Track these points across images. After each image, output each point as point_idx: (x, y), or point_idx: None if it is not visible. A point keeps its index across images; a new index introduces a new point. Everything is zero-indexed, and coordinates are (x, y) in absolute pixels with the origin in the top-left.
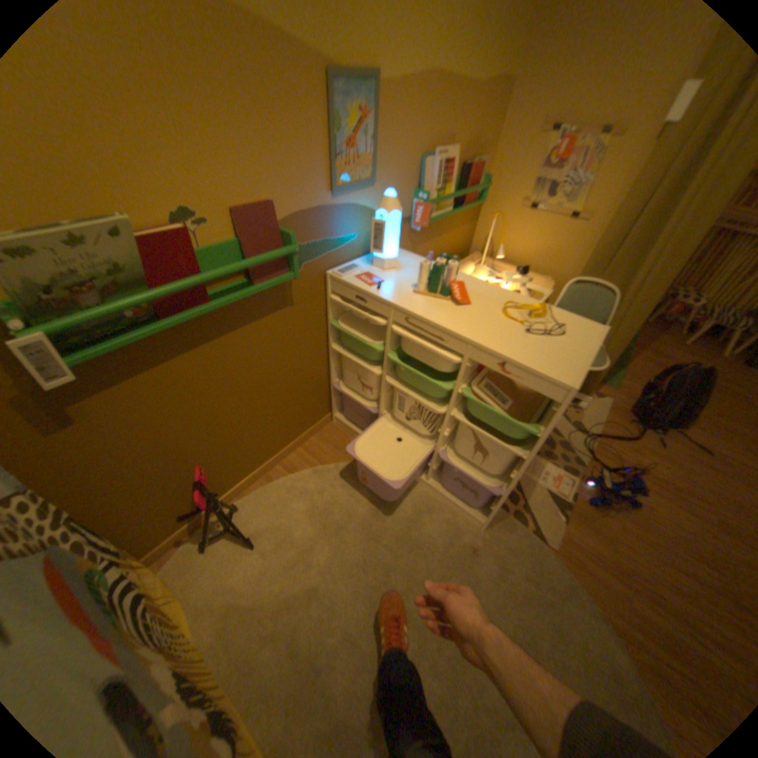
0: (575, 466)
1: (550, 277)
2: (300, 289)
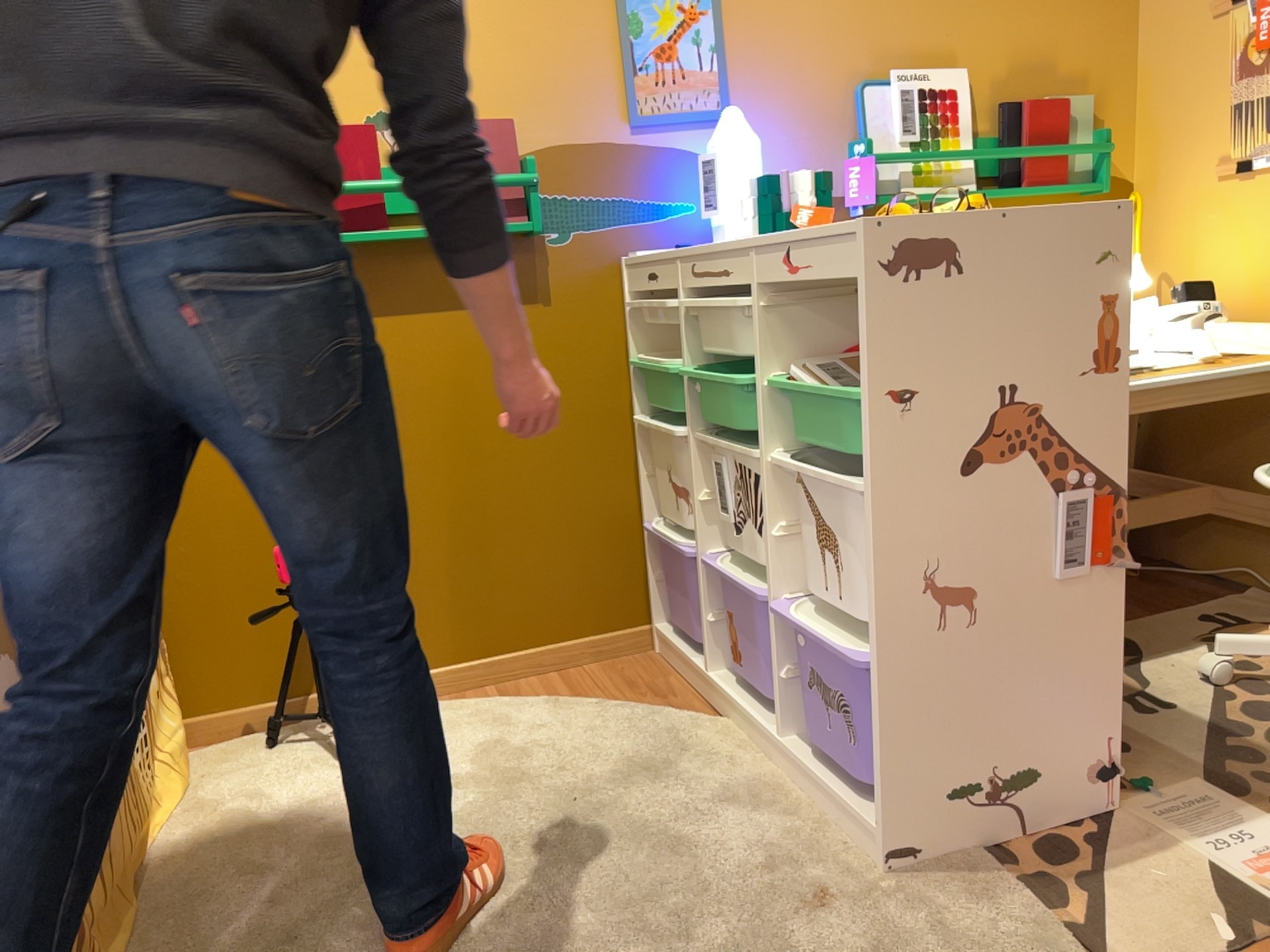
0: None
1: None
2: (566, 275)
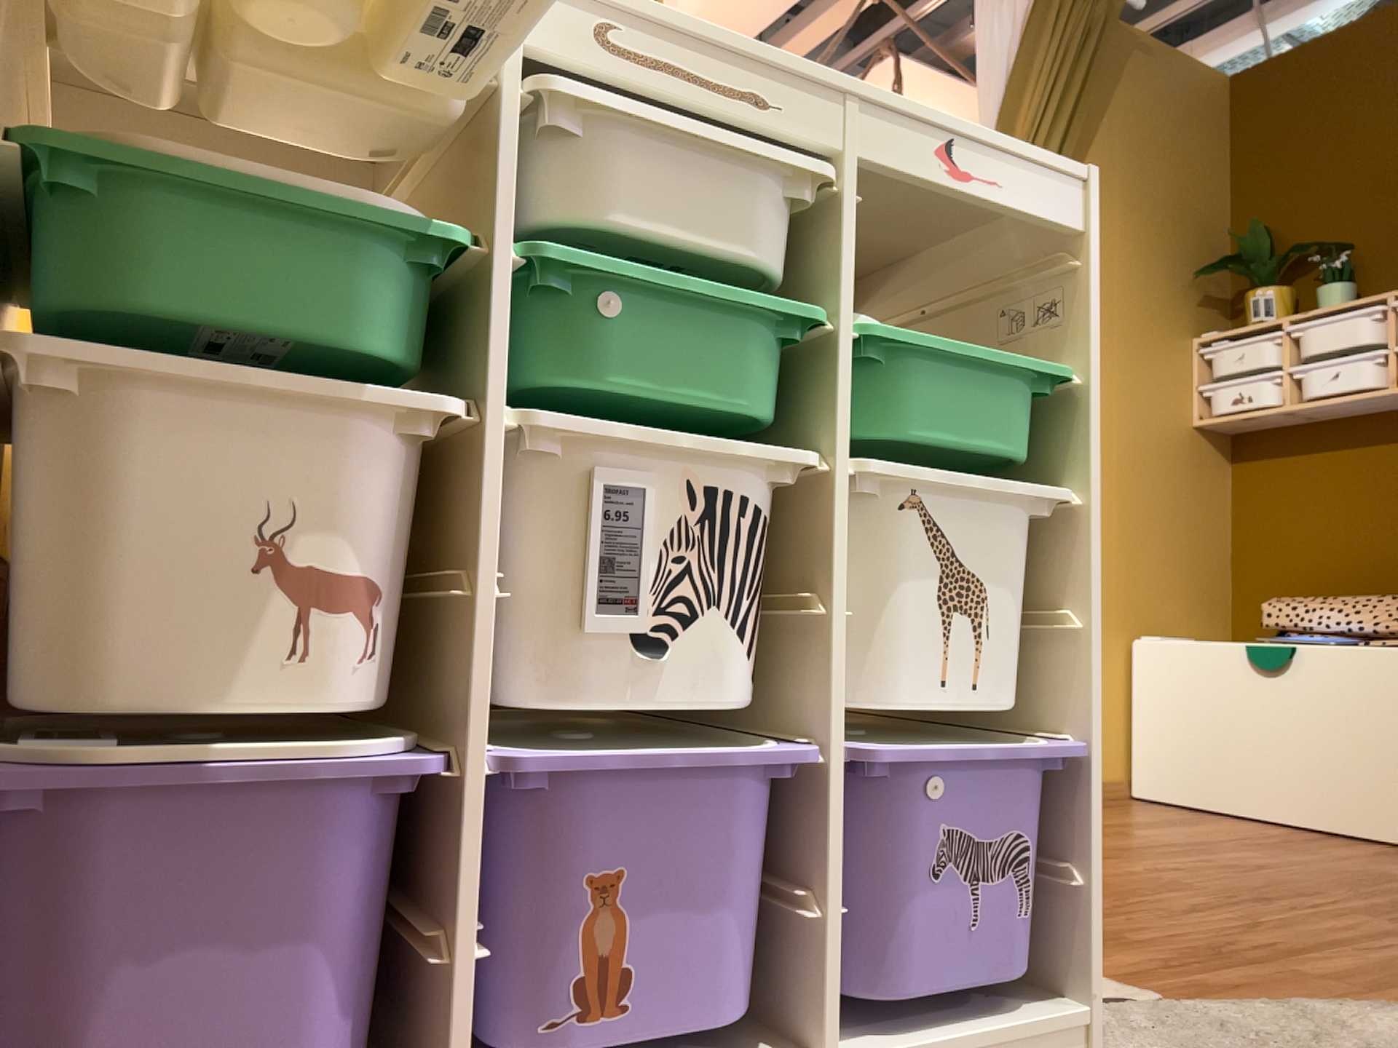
0: None
1: None
2: None
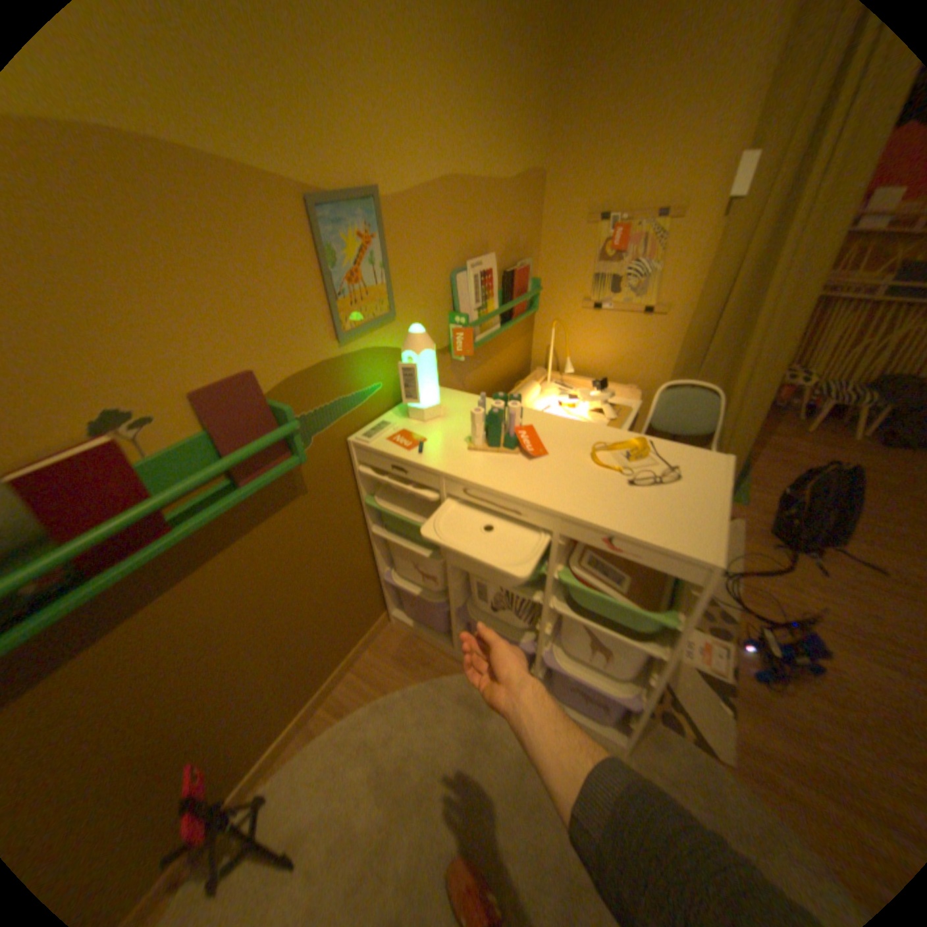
0: (724, 625)
1: (635, 385)
2: (315, 468)
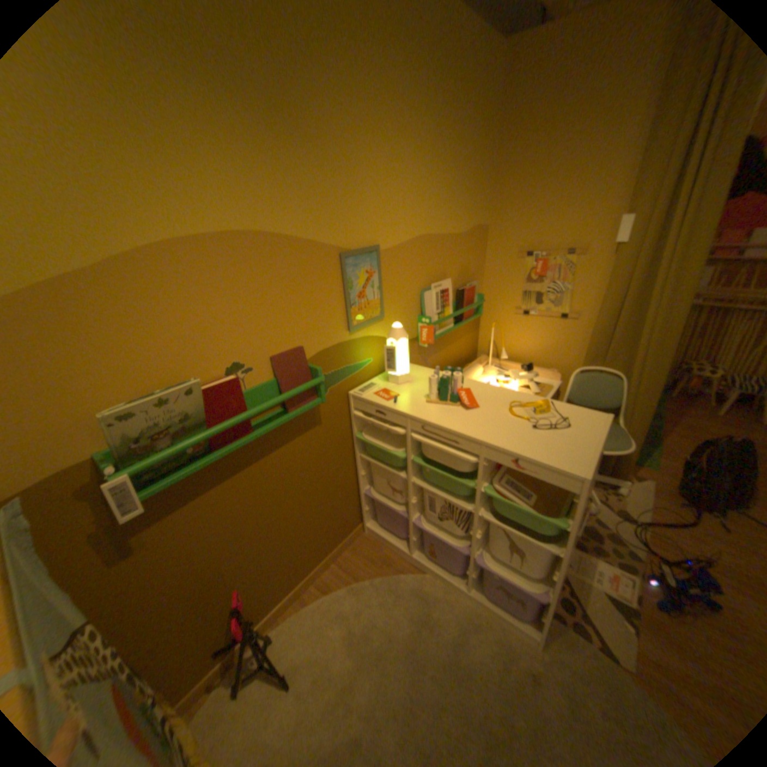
0: (632, 562)
1: (557, 369)
2: (327, 409)
